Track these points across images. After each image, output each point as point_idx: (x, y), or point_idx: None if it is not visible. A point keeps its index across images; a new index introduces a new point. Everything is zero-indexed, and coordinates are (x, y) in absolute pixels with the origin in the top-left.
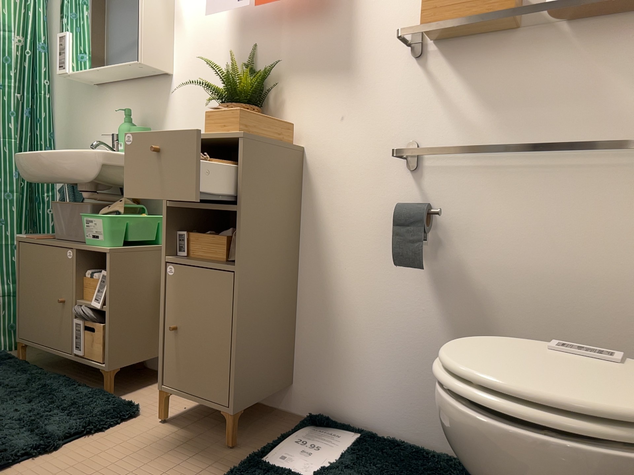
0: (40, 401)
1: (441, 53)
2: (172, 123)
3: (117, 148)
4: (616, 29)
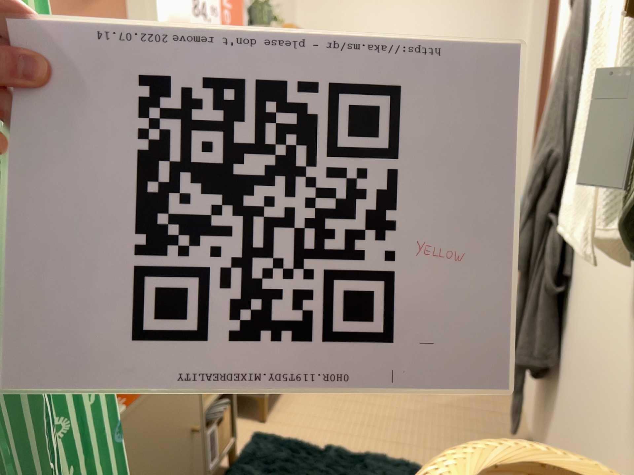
0: None
1: None
2: None
3: None
4: None
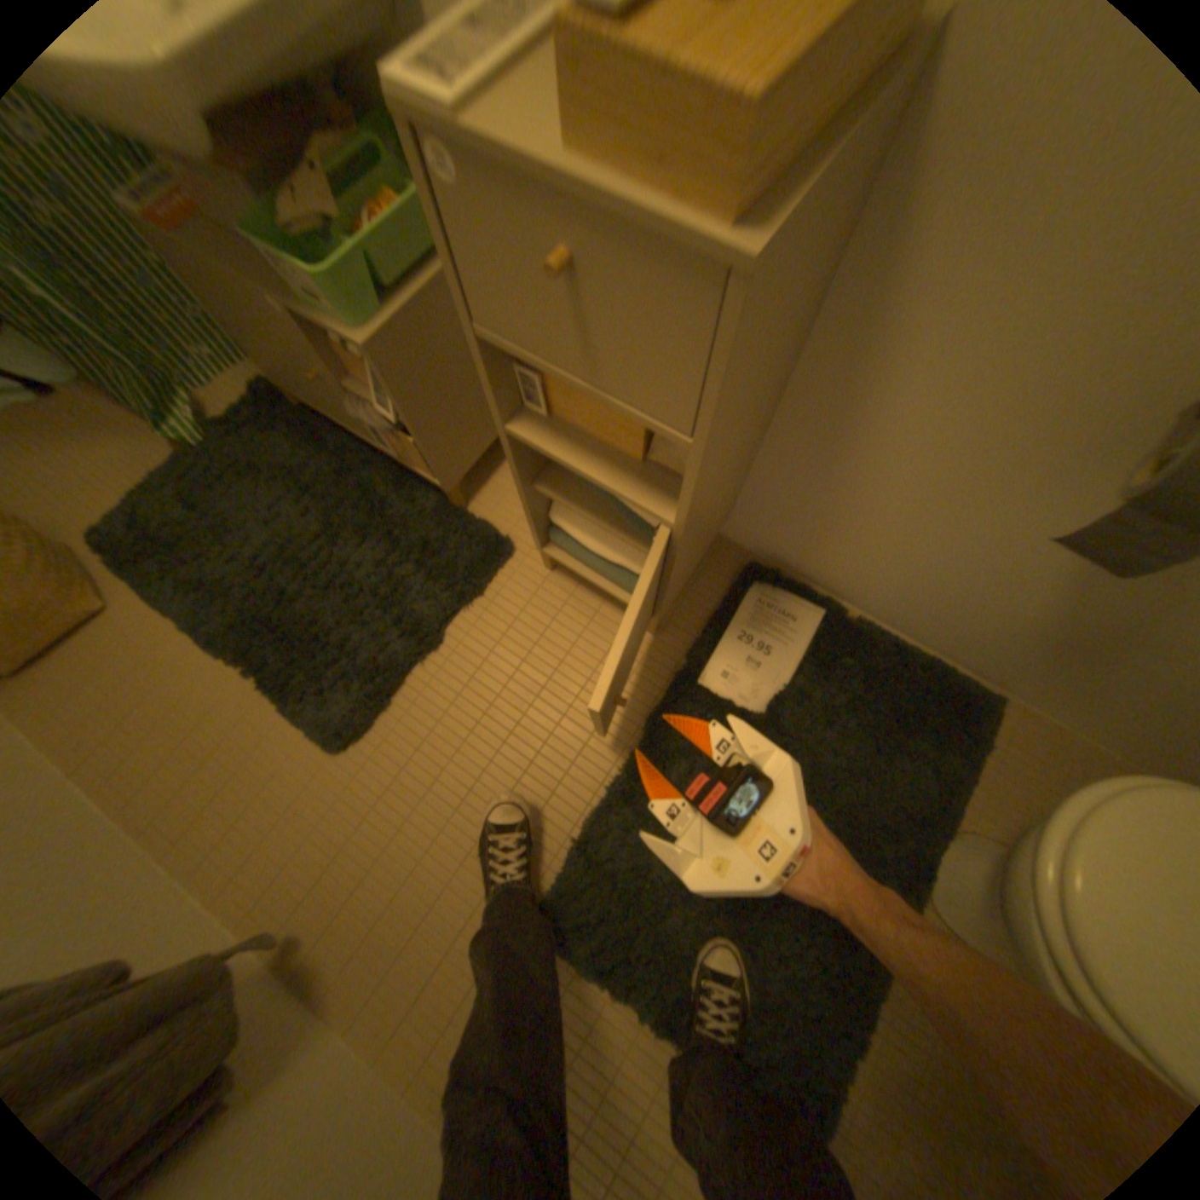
0: (382, 542)
1: None
2: None
3: None
4: None
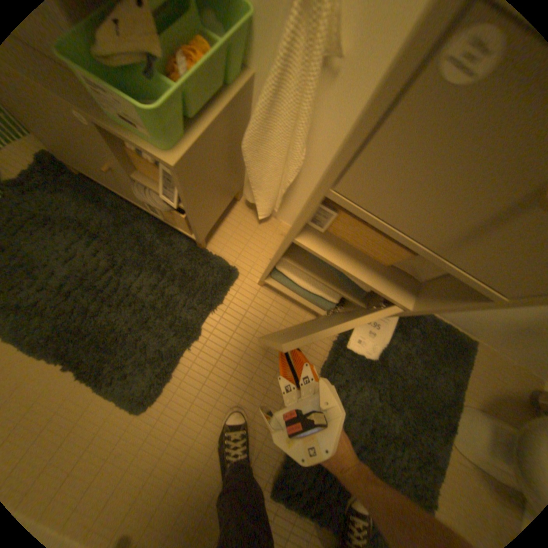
0: (153, 272)
1: None
2: None
3: None
4: None
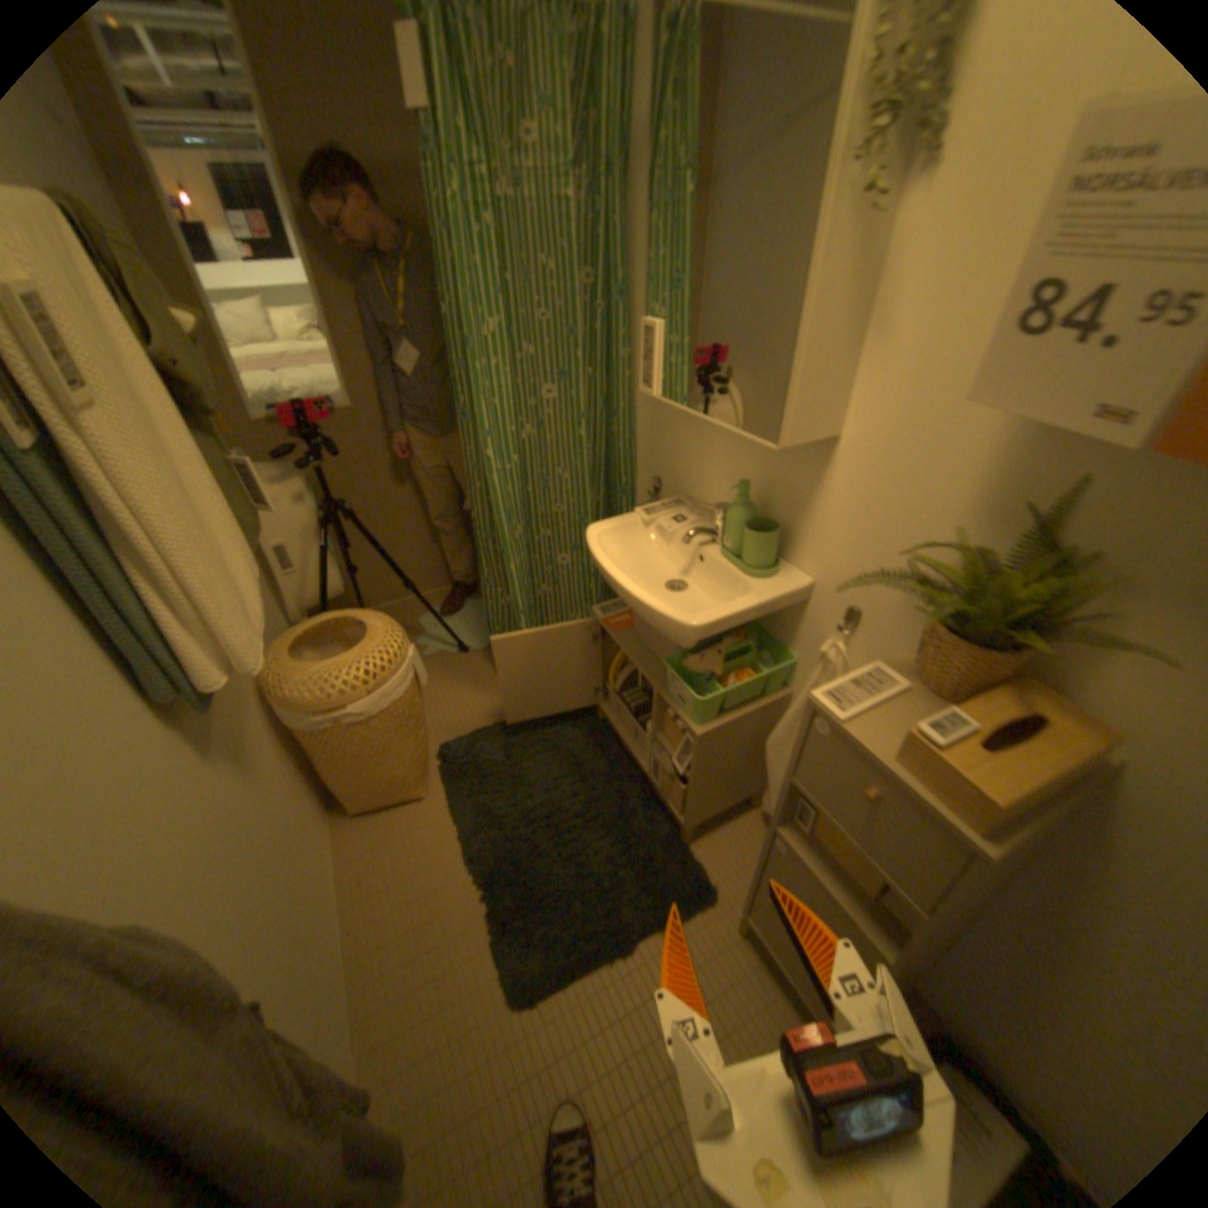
0: (619, 842)
1: None
2: (821, 523)
3: (722, 529)
4: None
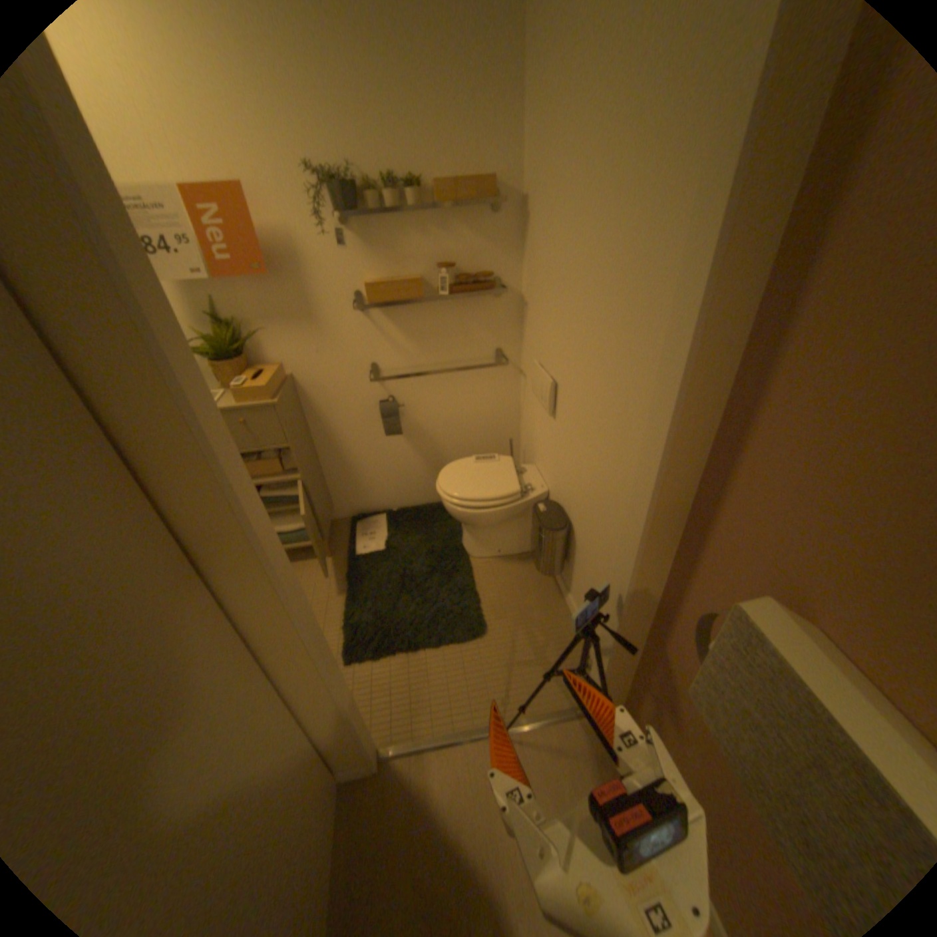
0: None
1: (378, 309)
2: None
3: None
4: (470, 298)
